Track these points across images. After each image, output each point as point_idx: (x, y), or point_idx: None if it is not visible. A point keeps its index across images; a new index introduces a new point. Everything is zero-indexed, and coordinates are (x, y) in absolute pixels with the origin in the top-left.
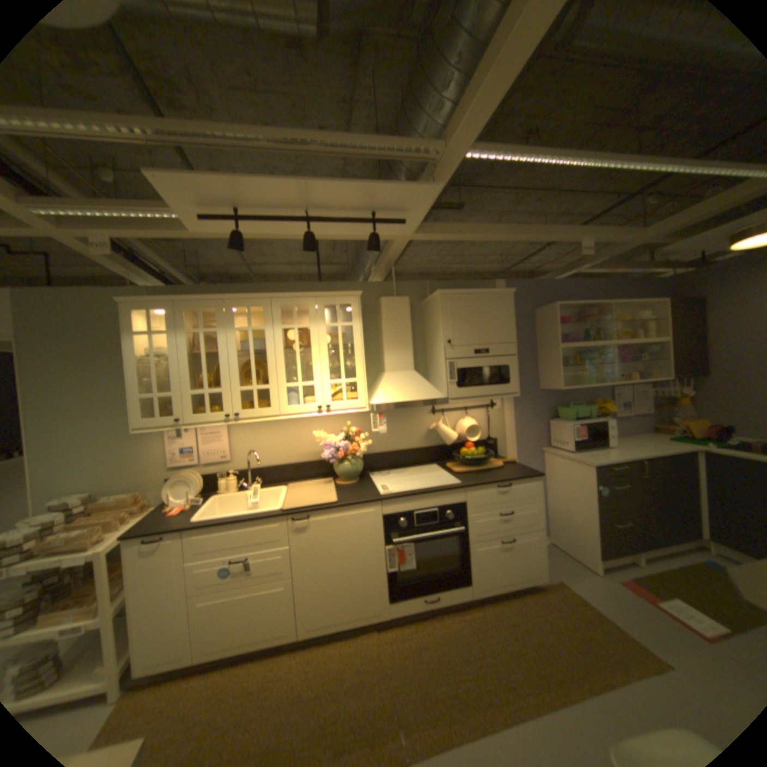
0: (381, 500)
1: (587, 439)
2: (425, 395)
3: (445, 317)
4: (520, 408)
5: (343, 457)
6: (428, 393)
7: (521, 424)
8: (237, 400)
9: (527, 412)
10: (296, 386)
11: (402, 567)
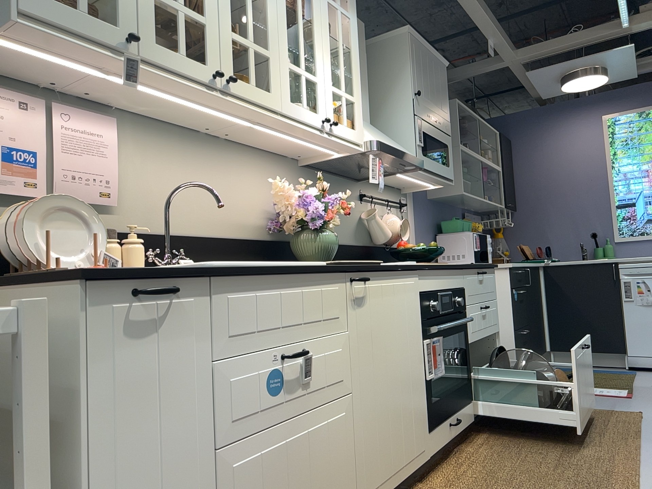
0: (421, 269)
1: (481, 250)
2: (407, 151)
3: (413, 62)
4: (419, 216)
5: (328, 221)
6: (407, 151)
7: (420, 235)
8: (227, 53)
9: (423, 223)
10: (299, 73)
11: (436, 373)
